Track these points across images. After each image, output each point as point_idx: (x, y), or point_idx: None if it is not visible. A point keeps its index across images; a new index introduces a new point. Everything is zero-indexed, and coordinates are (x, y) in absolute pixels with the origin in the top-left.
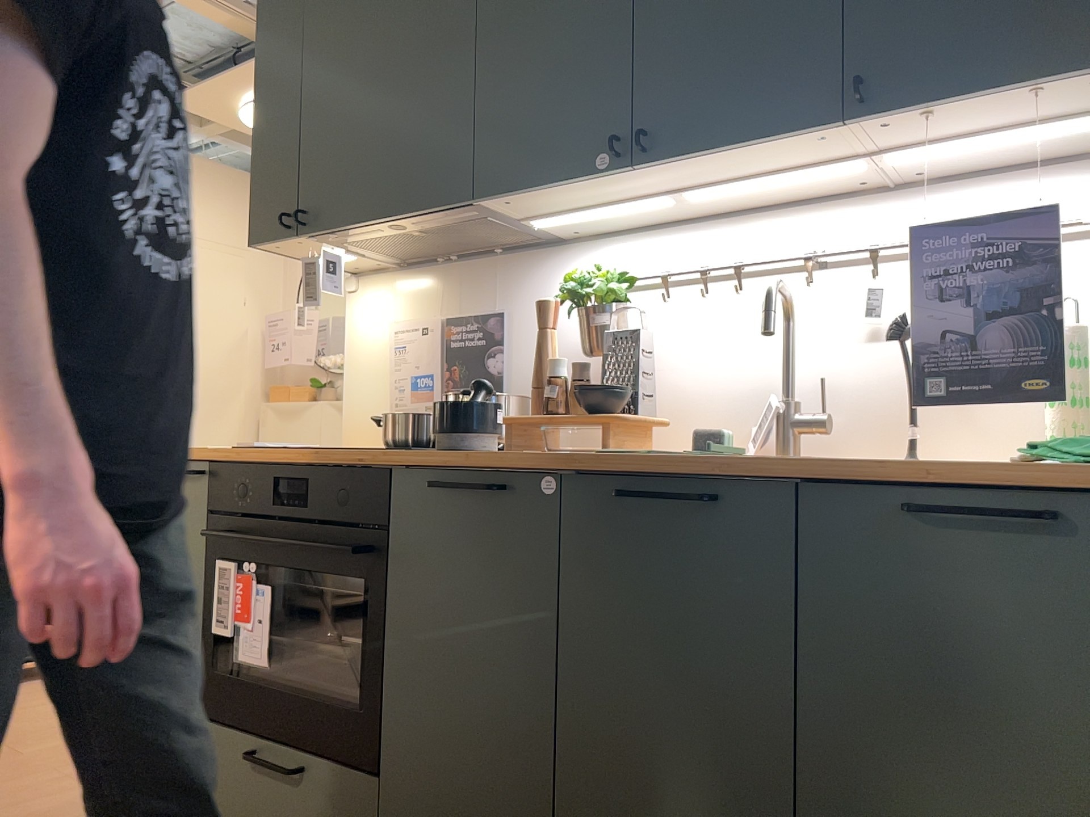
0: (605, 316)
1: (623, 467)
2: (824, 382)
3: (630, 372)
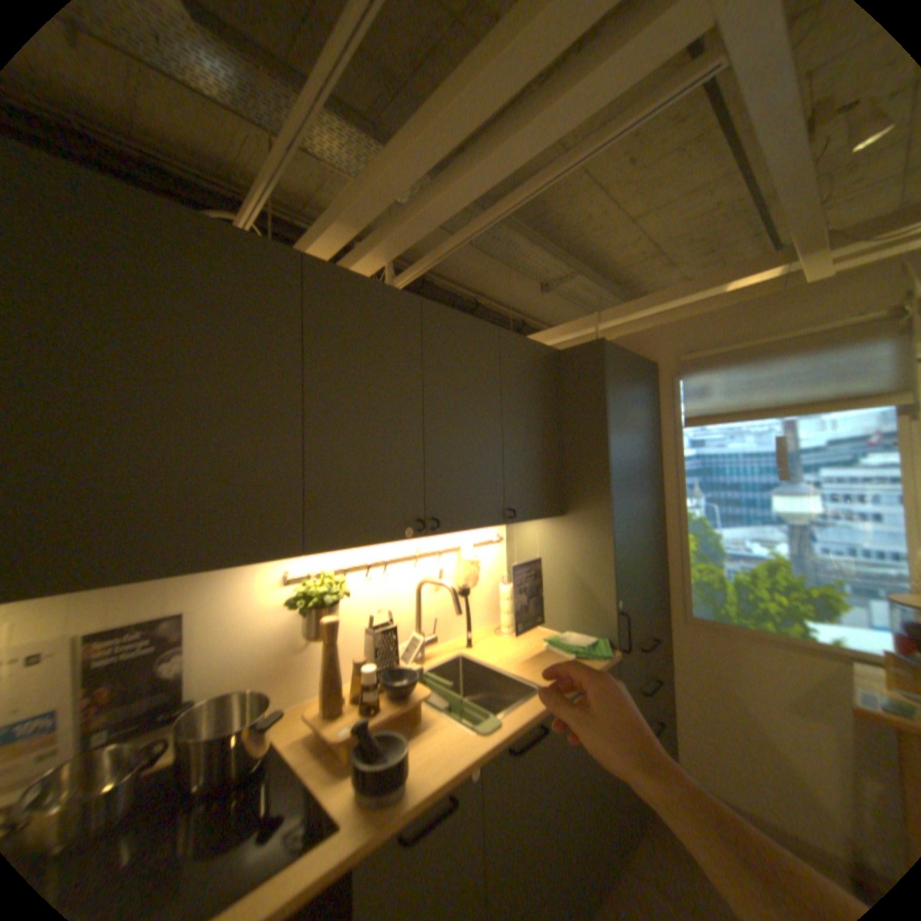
0: (338, 611)
1: (514, 737)
2: (437, 620)
3: (392, 655)
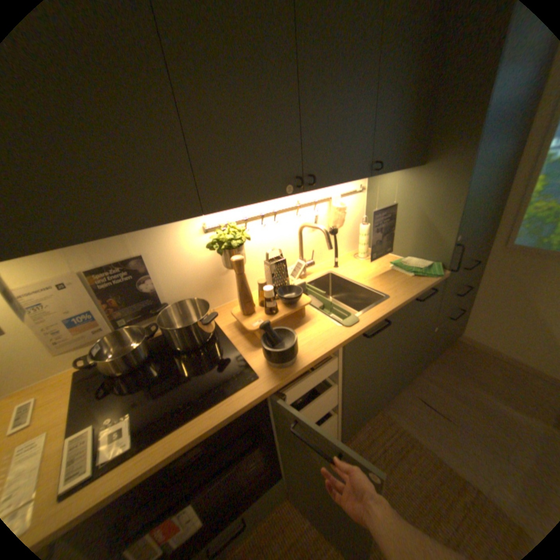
0: (243, 250)
1: (367, 328)
2: (314, 251)
3: (284, 277)
